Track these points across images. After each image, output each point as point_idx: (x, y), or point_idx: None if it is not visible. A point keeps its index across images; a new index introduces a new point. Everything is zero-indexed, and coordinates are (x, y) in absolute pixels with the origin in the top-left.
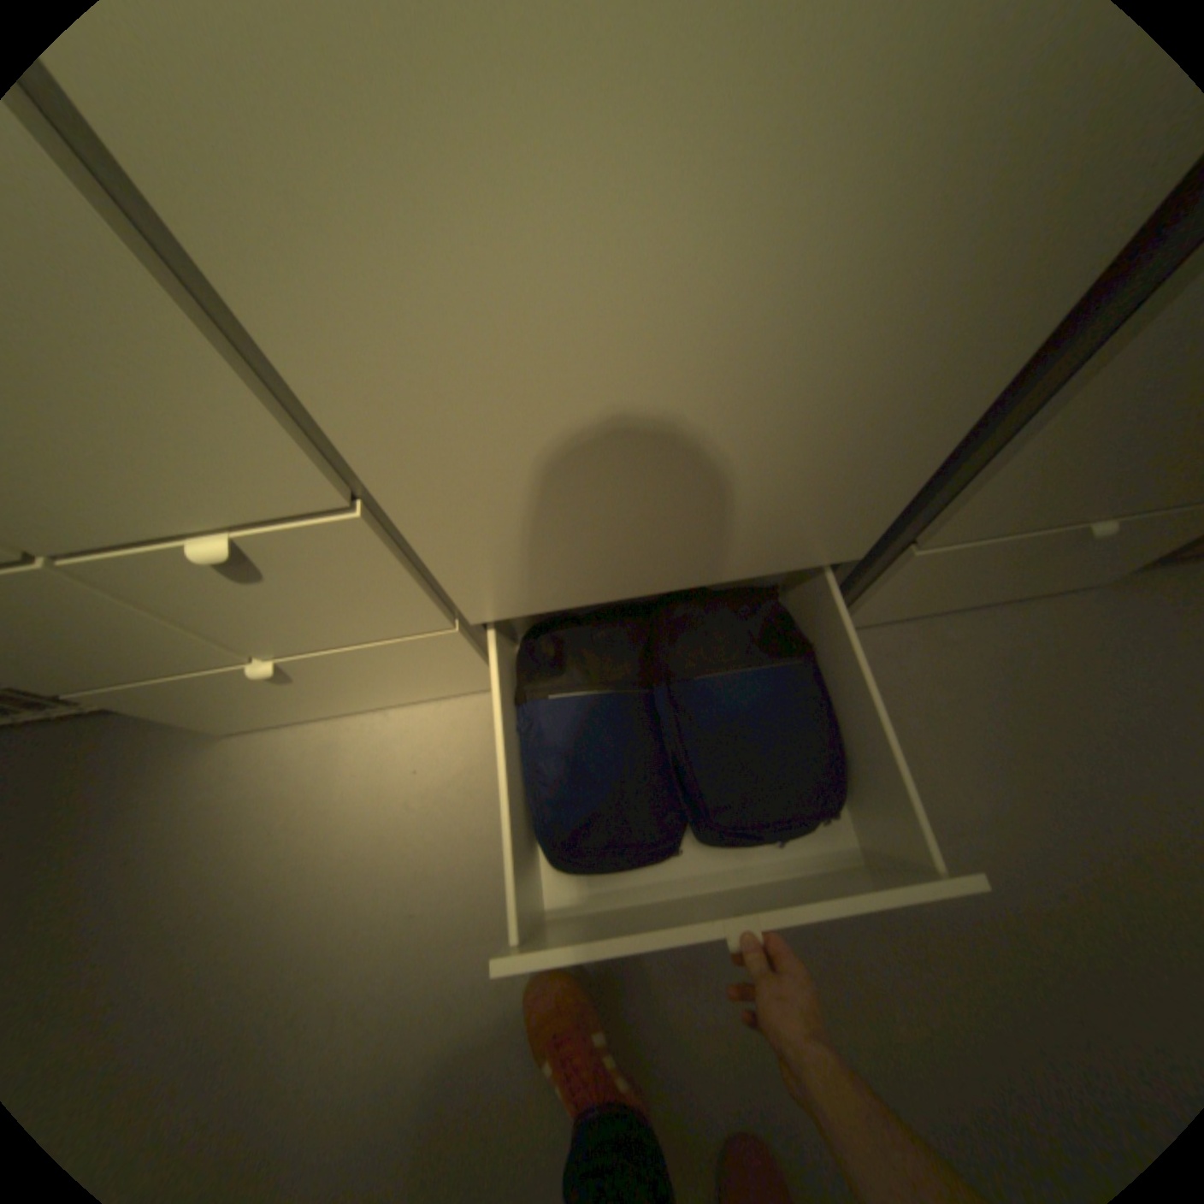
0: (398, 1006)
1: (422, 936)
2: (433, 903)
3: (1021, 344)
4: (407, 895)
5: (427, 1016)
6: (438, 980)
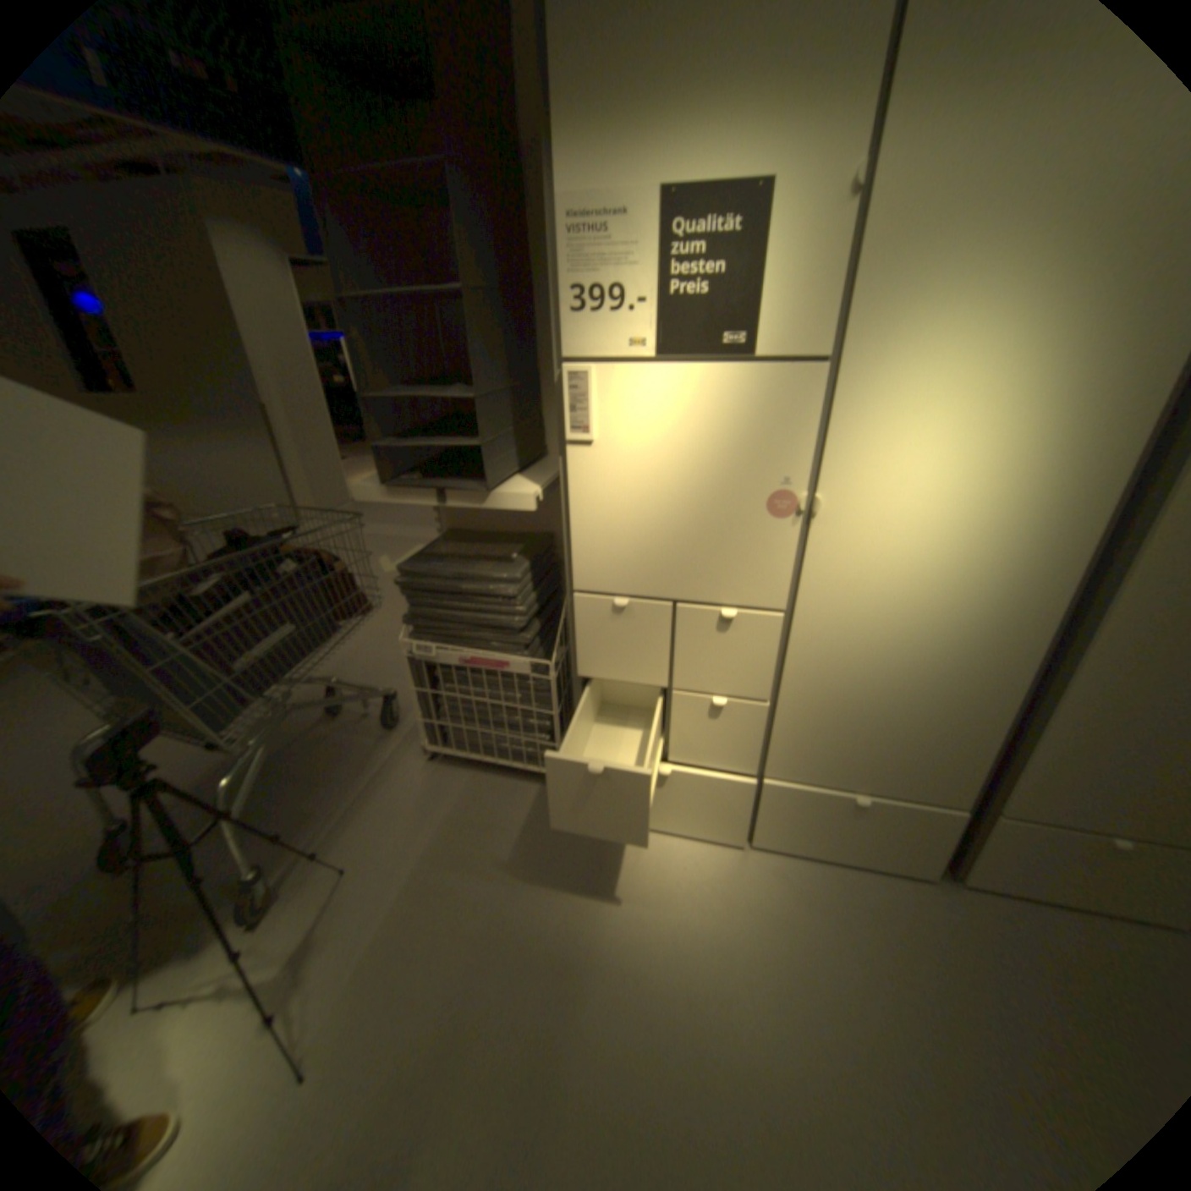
0: (662, 992)
1: (680, 960)
2: (688, 945)
3: (1009, 716)
4: (674, 934)
5: (678, 1004)
6: (687, 988)
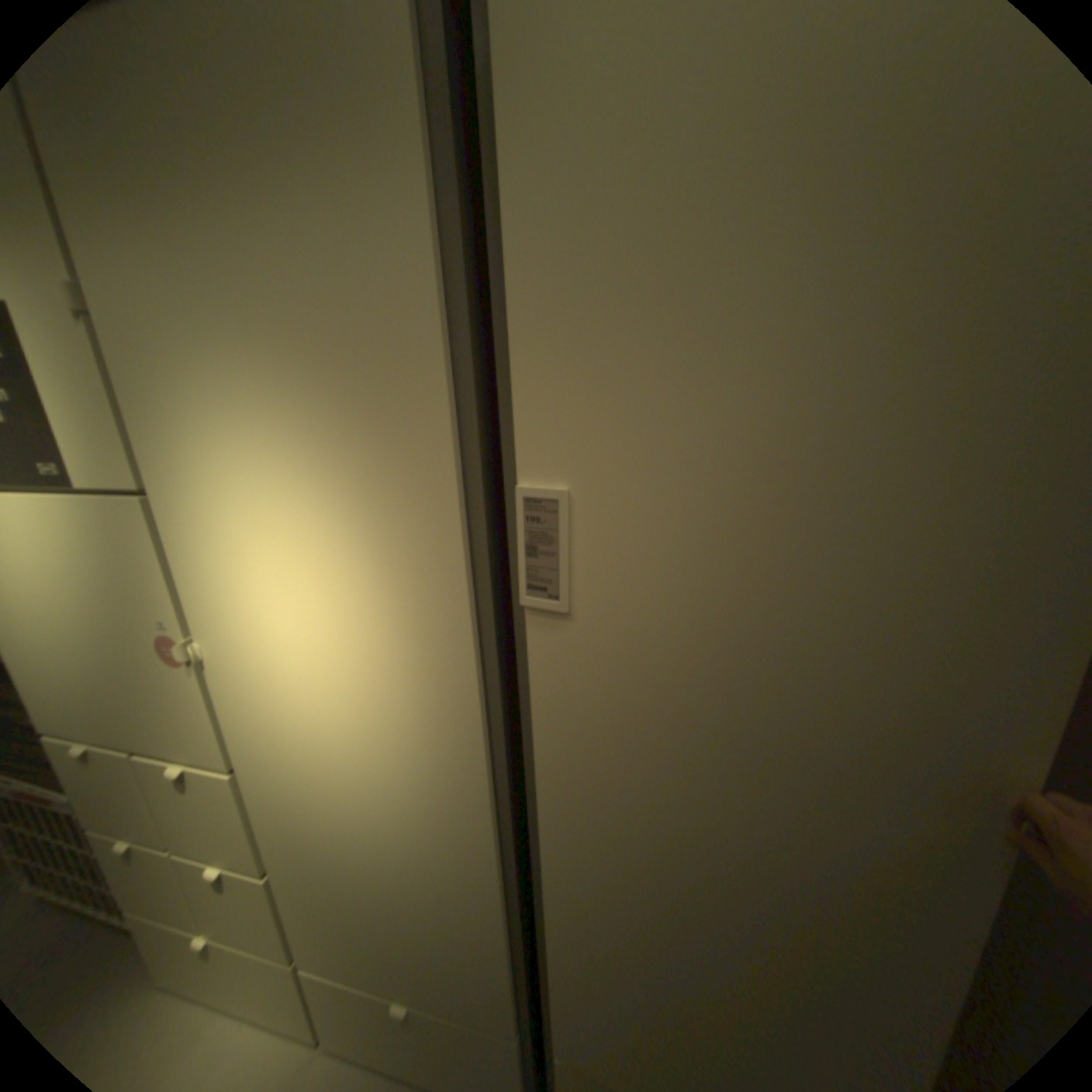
0: None
1: None
2: None
3: (495, 924)
4: None
5: None
6: None
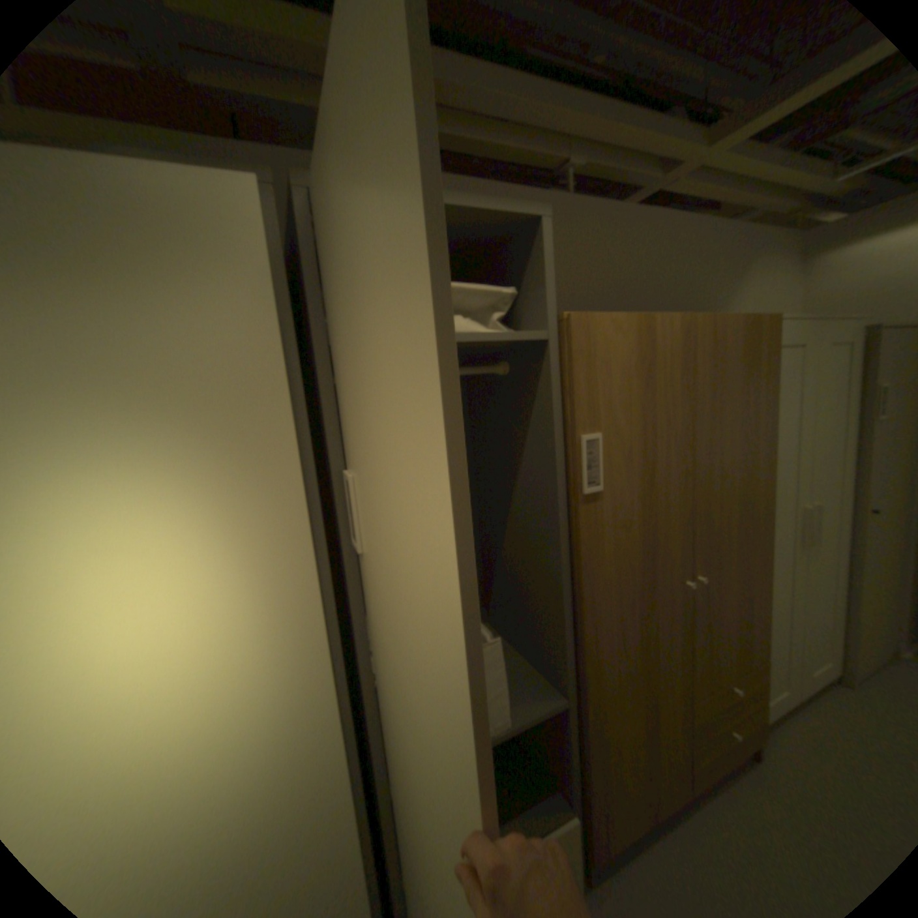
0: None
1: None
2: None
3: (347, 835)
4: None
5: None
6: None
